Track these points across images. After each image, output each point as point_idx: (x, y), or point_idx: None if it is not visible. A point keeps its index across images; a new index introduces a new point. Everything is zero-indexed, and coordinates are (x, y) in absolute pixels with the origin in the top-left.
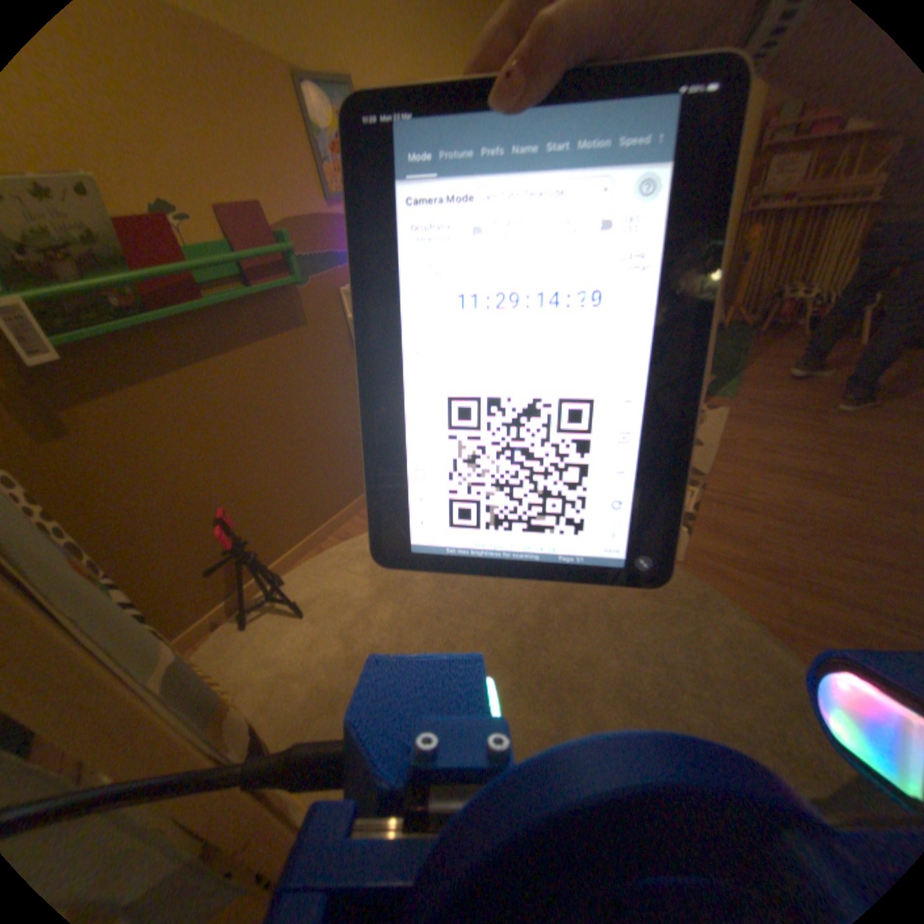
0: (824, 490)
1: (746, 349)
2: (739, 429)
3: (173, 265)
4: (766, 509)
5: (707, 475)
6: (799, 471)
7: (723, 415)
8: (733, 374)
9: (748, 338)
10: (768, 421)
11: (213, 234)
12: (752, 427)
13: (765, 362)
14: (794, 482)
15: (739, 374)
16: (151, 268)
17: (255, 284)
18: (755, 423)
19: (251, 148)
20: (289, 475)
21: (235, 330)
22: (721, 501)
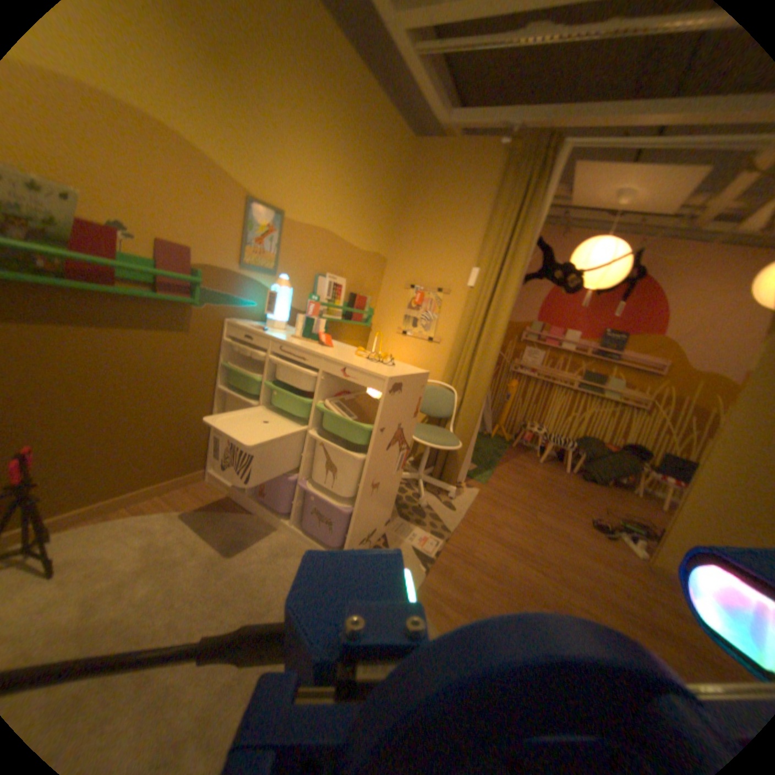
0: (524, 563)
1: (500, 455)
2: (482, 506)
3: (104, 262)
4: (484, 568)
5: (452, 533)
6: (512, 545)
7: (475, 495)
8: (488, 469)
9: (503, 449)
10: (502, 507)
11: (146, 256)
12: (491, 508)
13: (510, 467)
14: (507, 553)
15: (492, 470)
16: (85, 258)
17: (161, 296)
18: (493, 505)
19: (200, 223)
20: (112, 443)
21: (128, 319)
22: (456, 555)
